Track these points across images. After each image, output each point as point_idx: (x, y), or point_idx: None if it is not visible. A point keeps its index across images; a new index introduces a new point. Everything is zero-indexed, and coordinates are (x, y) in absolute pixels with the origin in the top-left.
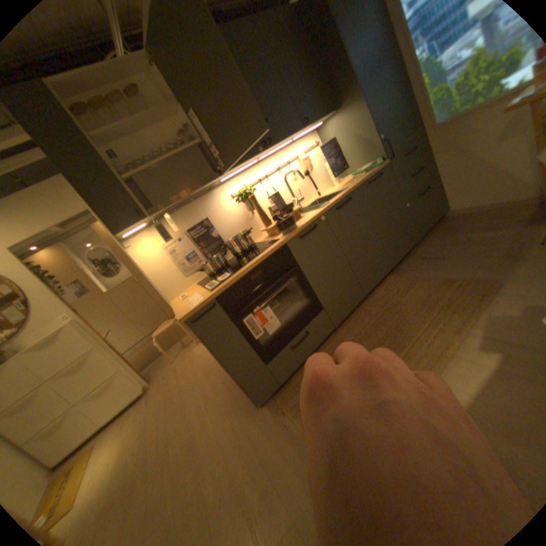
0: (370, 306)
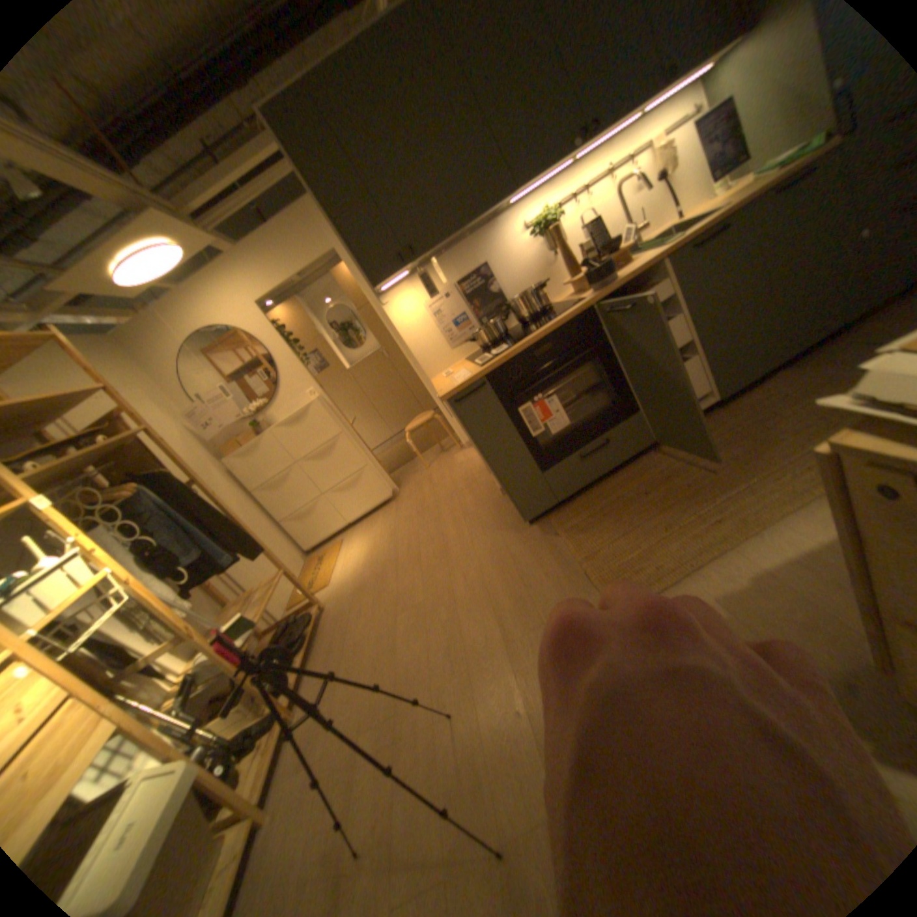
0: (726, 418)
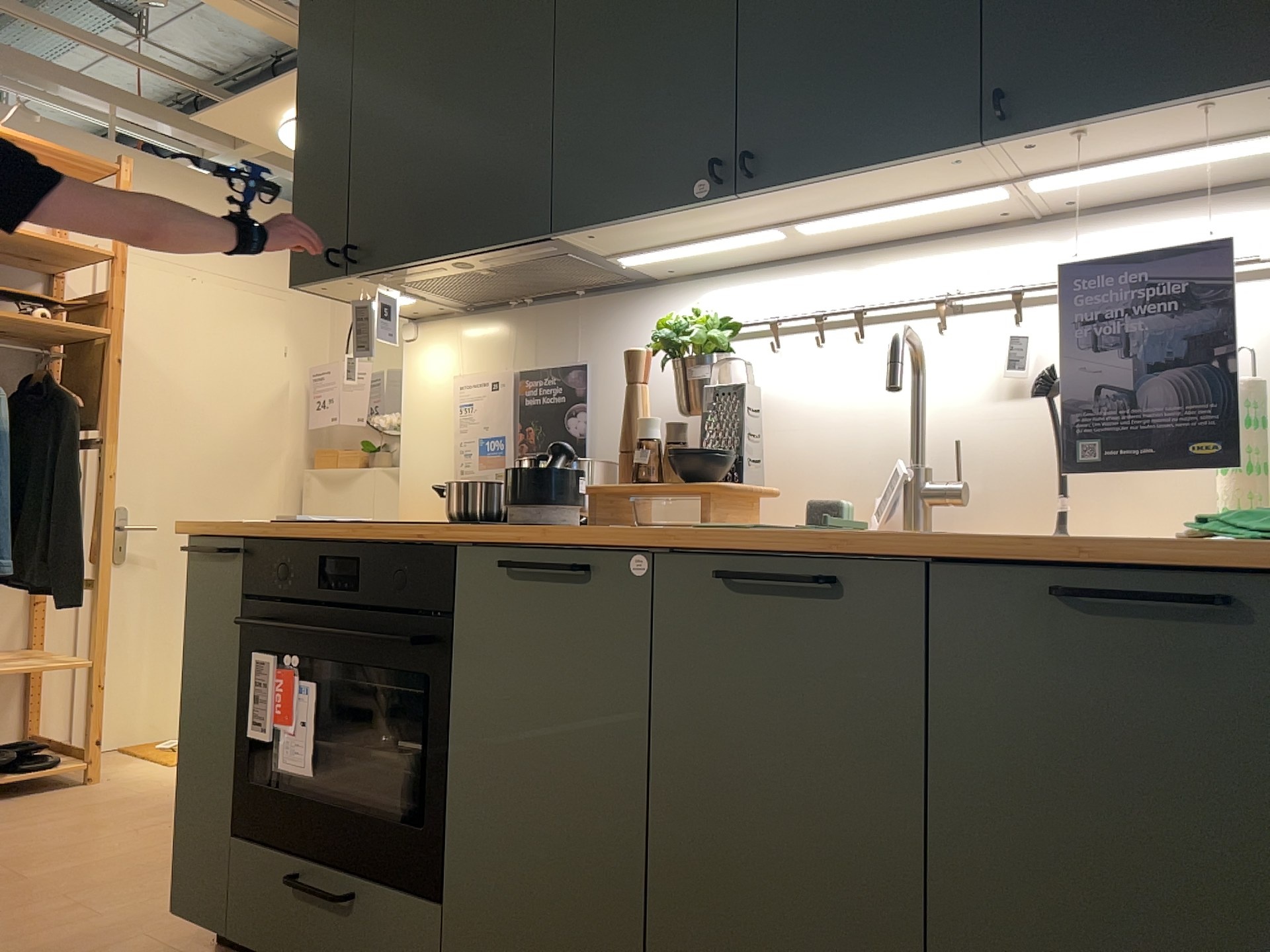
0: None
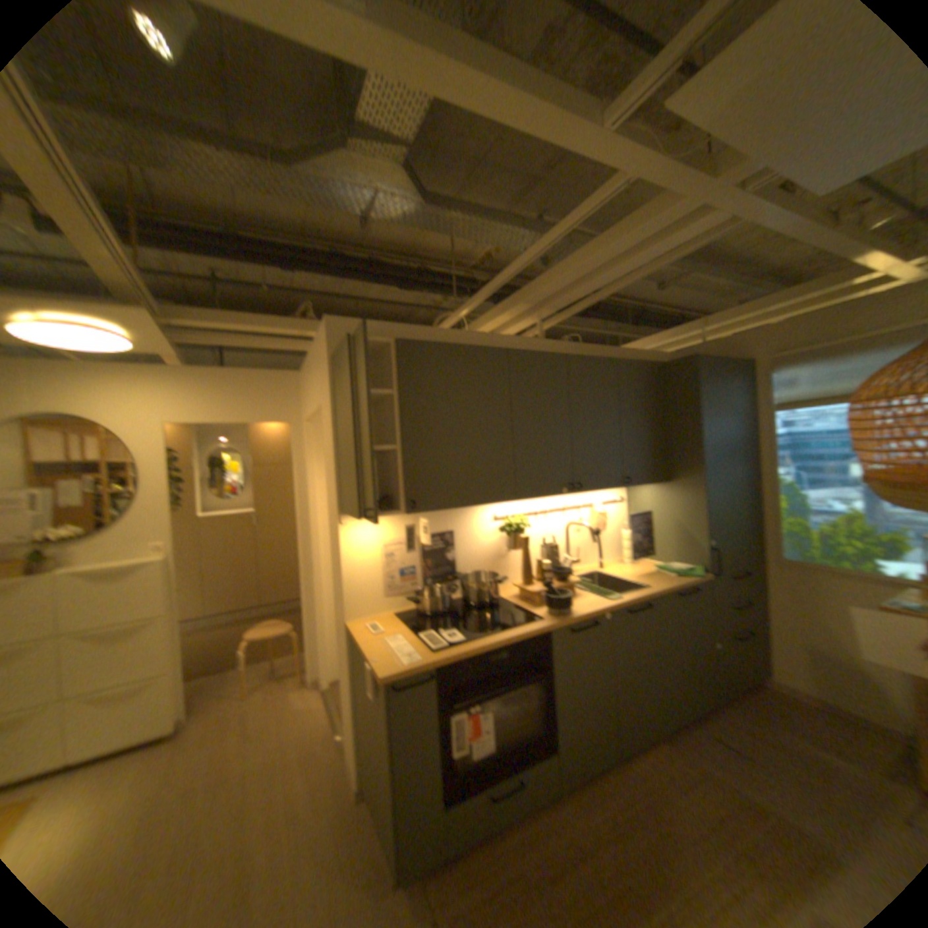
0: (623, 788)
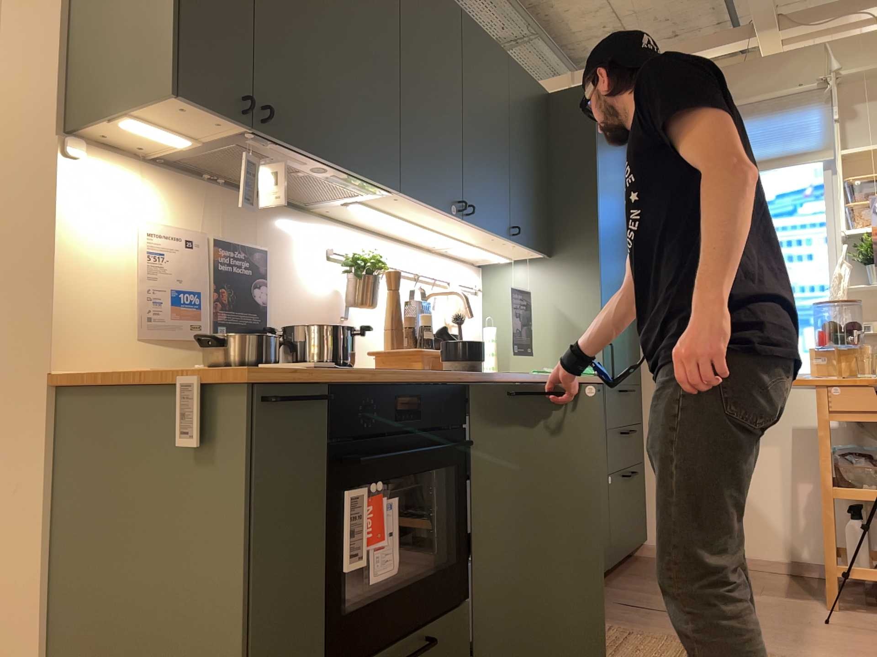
0: None
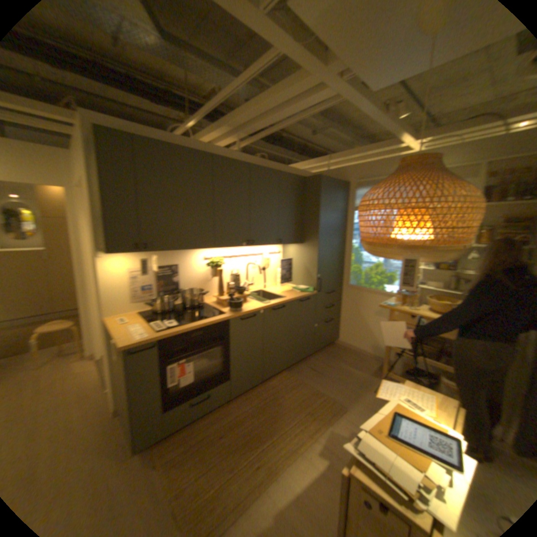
0: (261, 393)
